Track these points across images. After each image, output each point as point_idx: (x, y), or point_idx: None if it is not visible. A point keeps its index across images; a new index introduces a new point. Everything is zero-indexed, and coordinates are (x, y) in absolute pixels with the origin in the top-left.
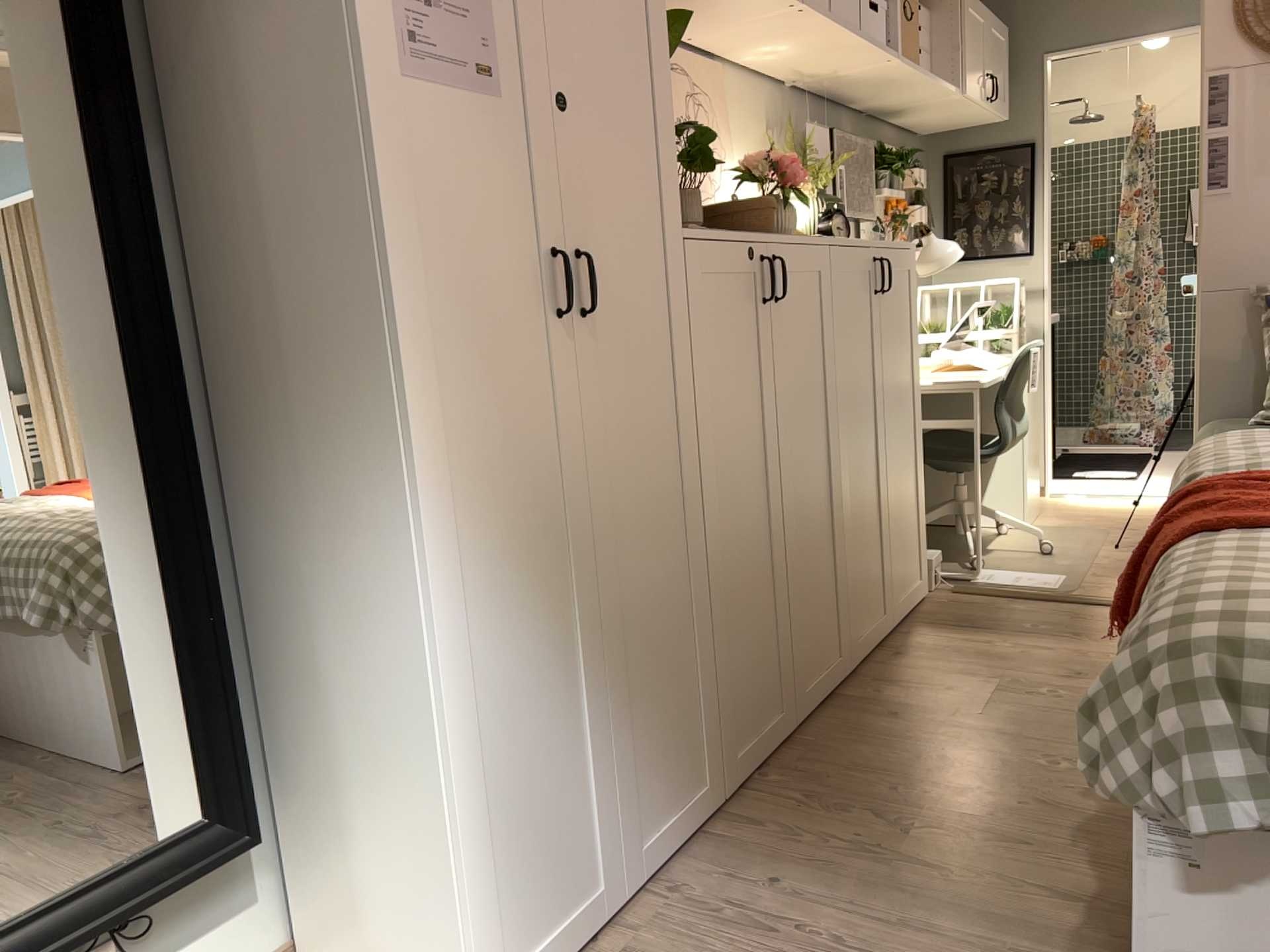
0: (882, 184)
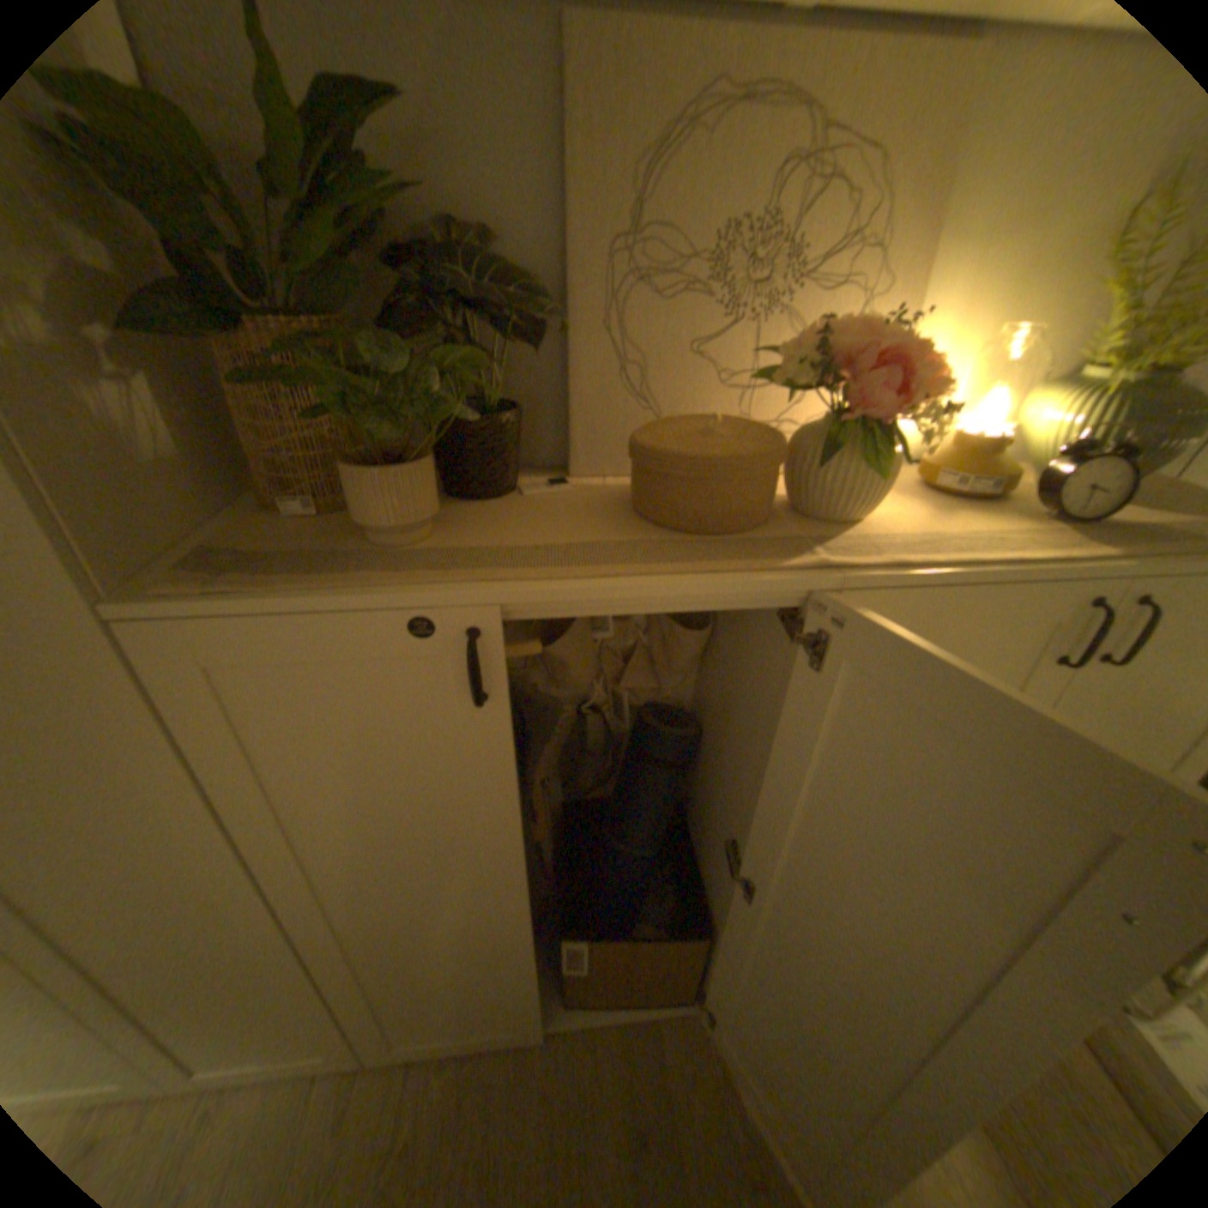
0: None
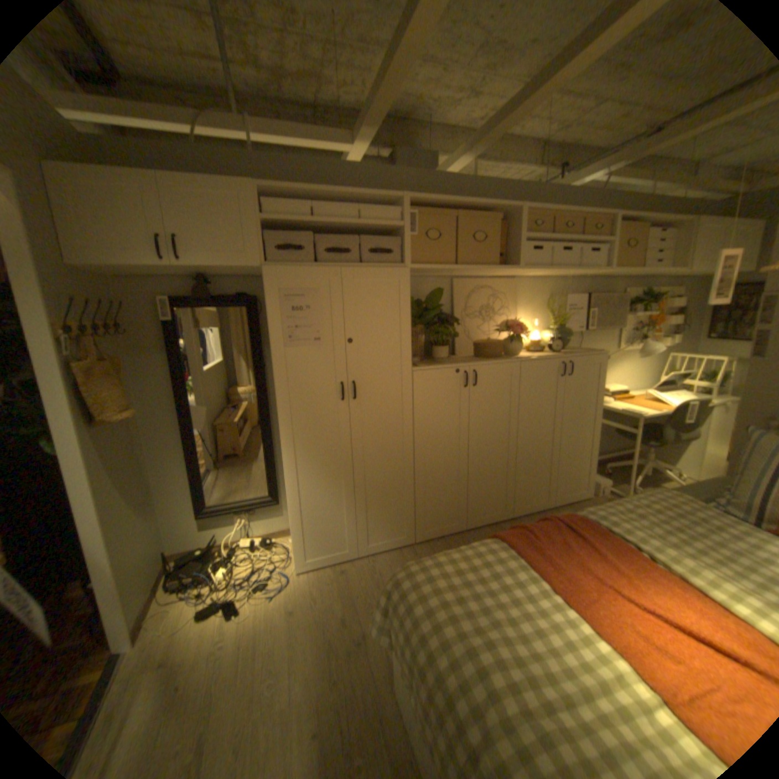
0: (646, 308)
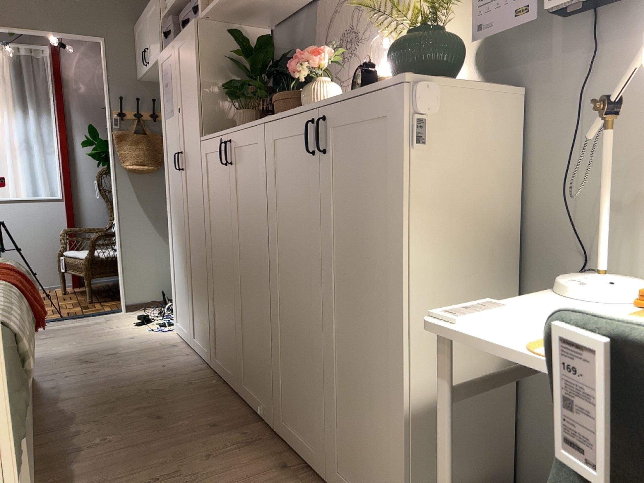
0: None
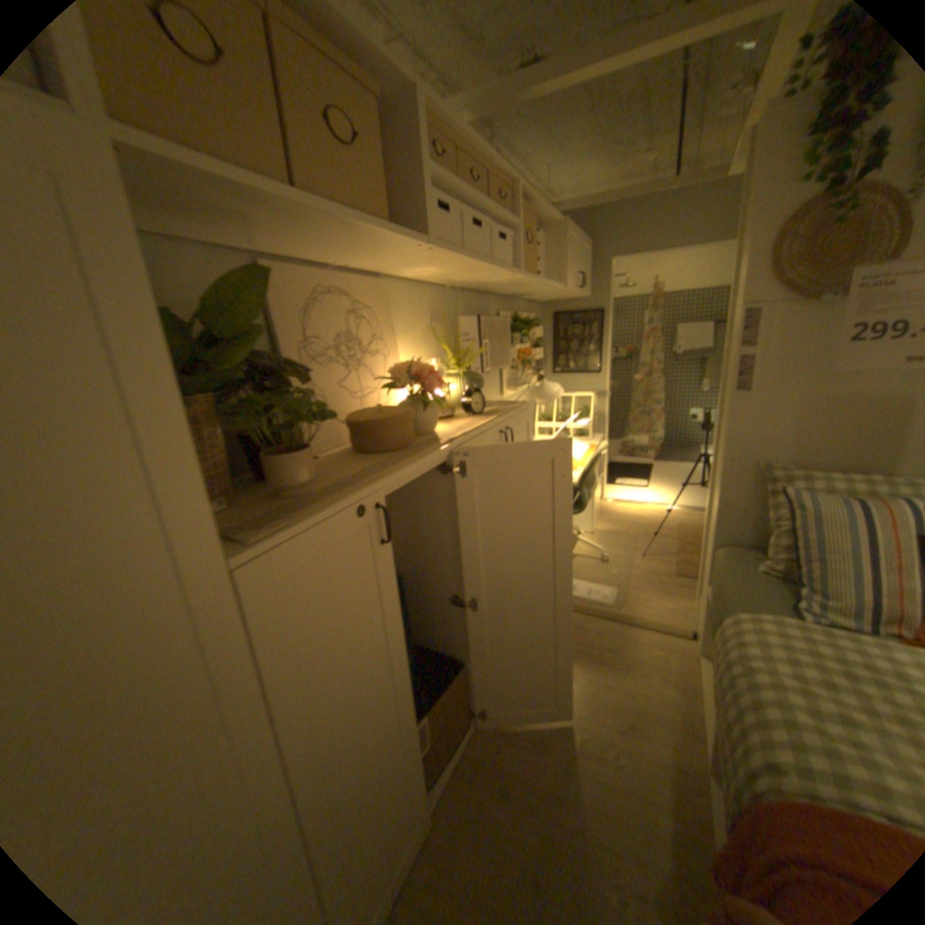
0: (517, 338)
